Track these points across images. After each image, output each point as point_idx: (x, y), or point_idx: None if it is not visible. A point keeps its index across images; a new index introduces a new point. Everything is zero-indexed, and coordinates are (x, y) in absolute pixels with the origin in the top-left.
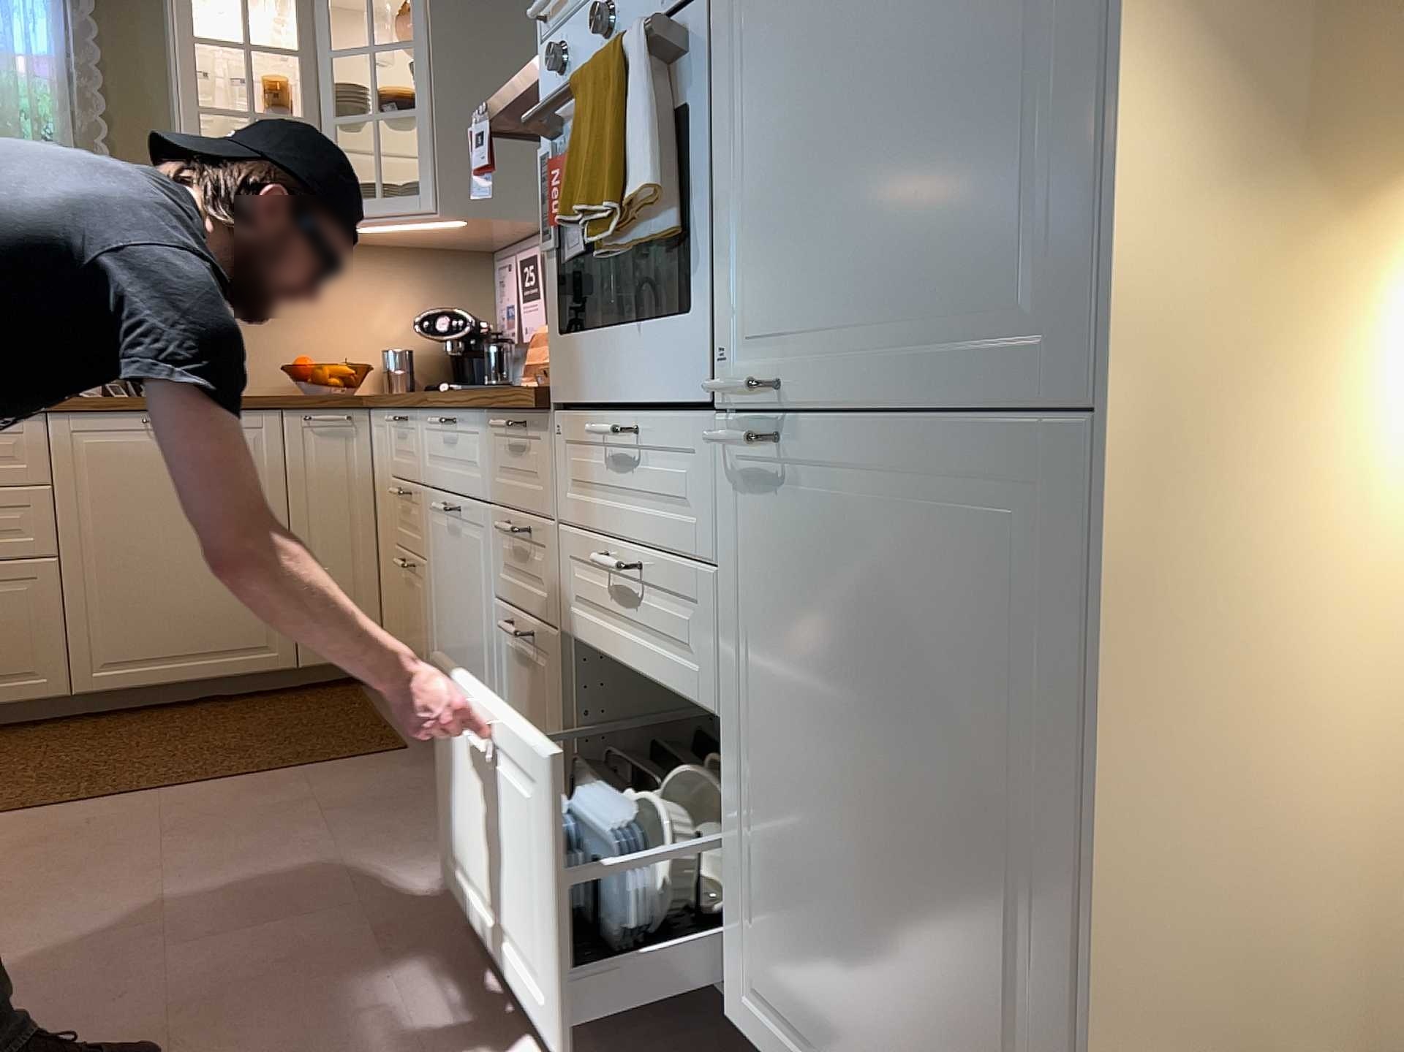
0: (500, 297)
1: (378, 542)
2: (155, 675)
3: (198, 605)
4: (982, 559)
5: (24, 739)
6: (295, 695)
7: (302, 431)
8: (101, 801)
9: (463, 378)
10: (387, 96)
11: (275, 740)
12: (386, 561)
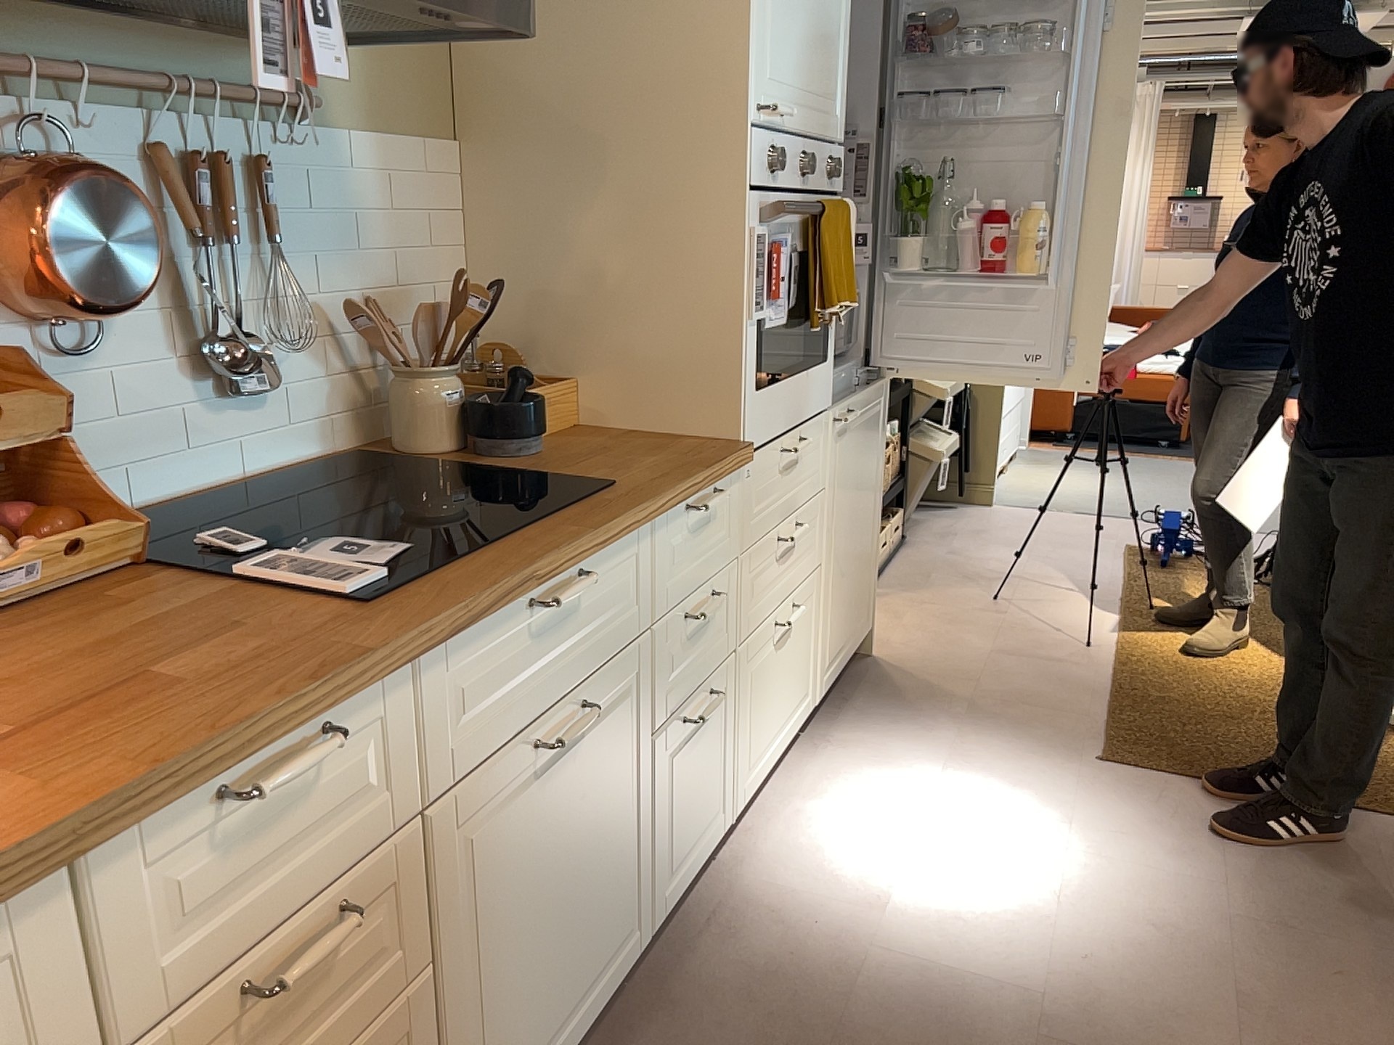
0: None
1: None
2: None
3: None
4: (875, 423)
5: None
6: None
7: None
8: None
9: None
10: None
11: None
12: None
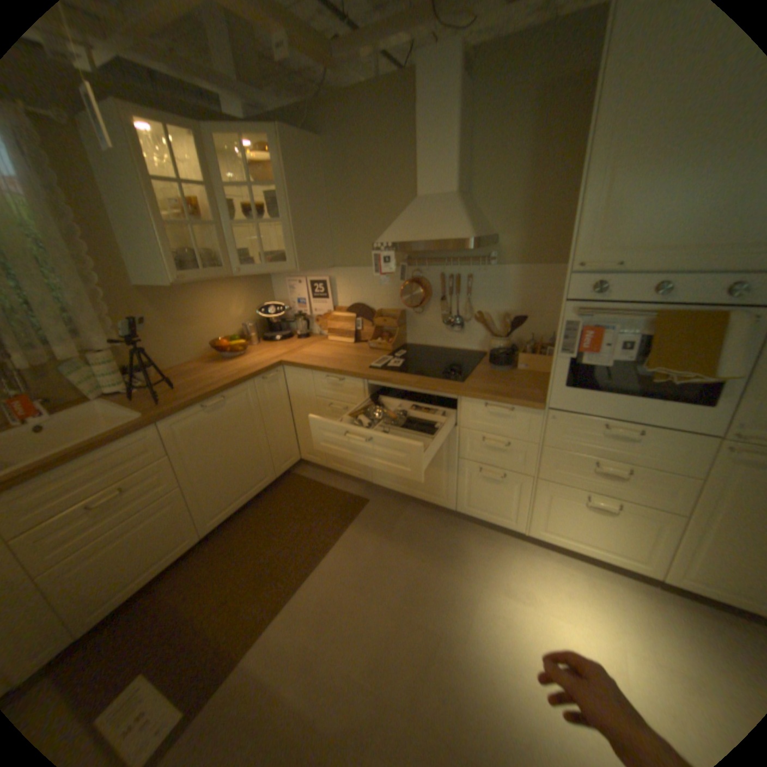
0: (290, 295)
1: (295, 418)
2: (230, 511)
3: (239, 475)
4: None
5: (192, 570)
6: (276, 488)
7: (262, 385)
8: (299, 588)
9: (276, 331)
10: (239, 204)
11: (313, 518)
12: (306, 426)
